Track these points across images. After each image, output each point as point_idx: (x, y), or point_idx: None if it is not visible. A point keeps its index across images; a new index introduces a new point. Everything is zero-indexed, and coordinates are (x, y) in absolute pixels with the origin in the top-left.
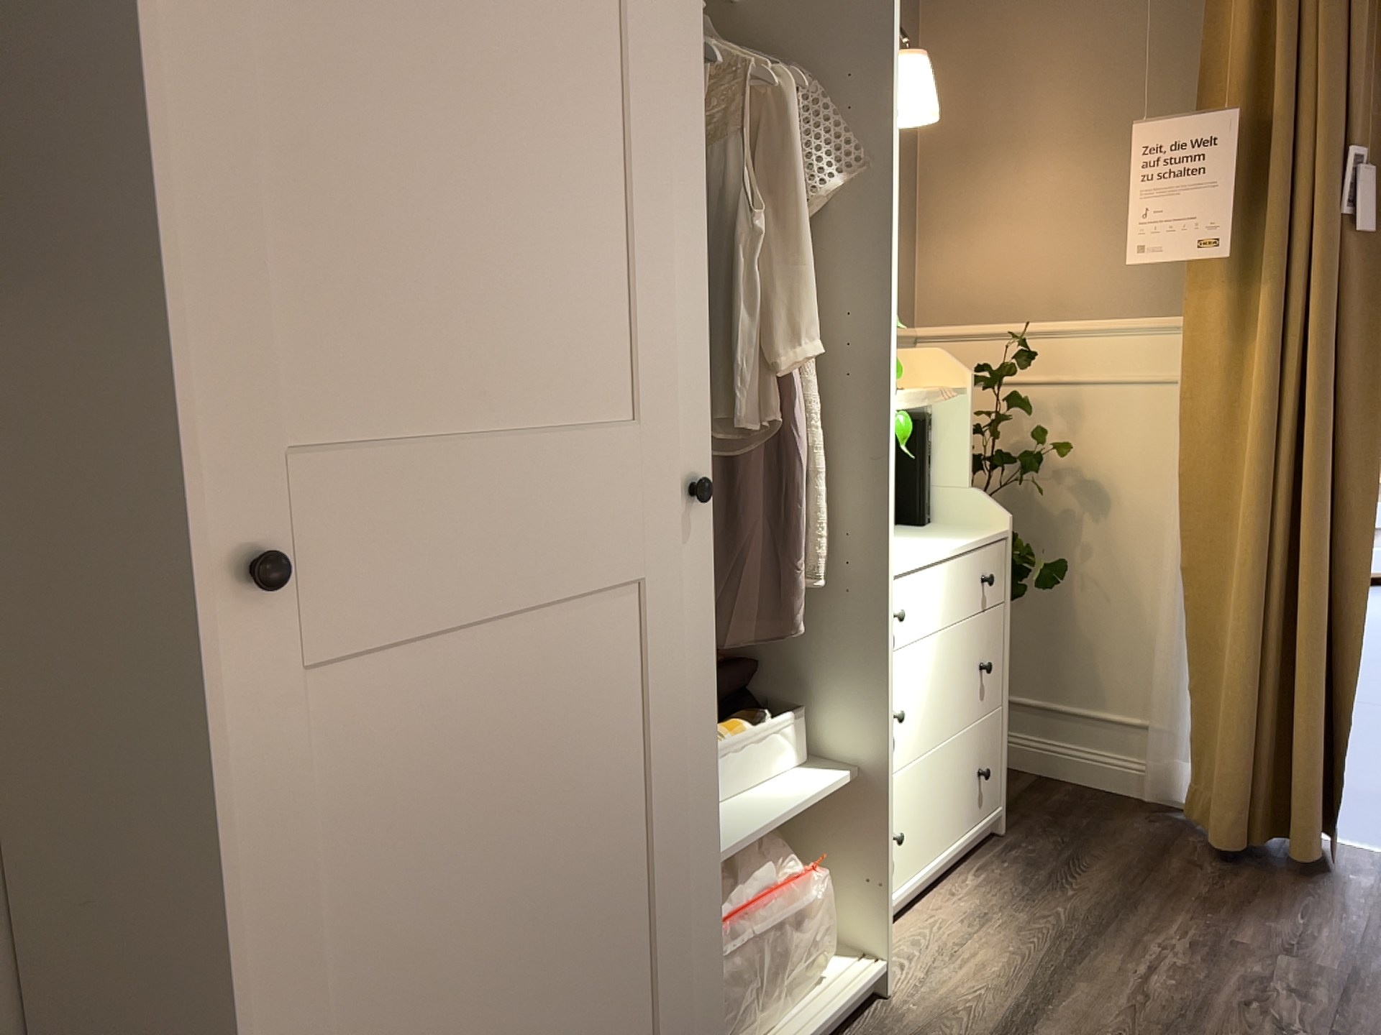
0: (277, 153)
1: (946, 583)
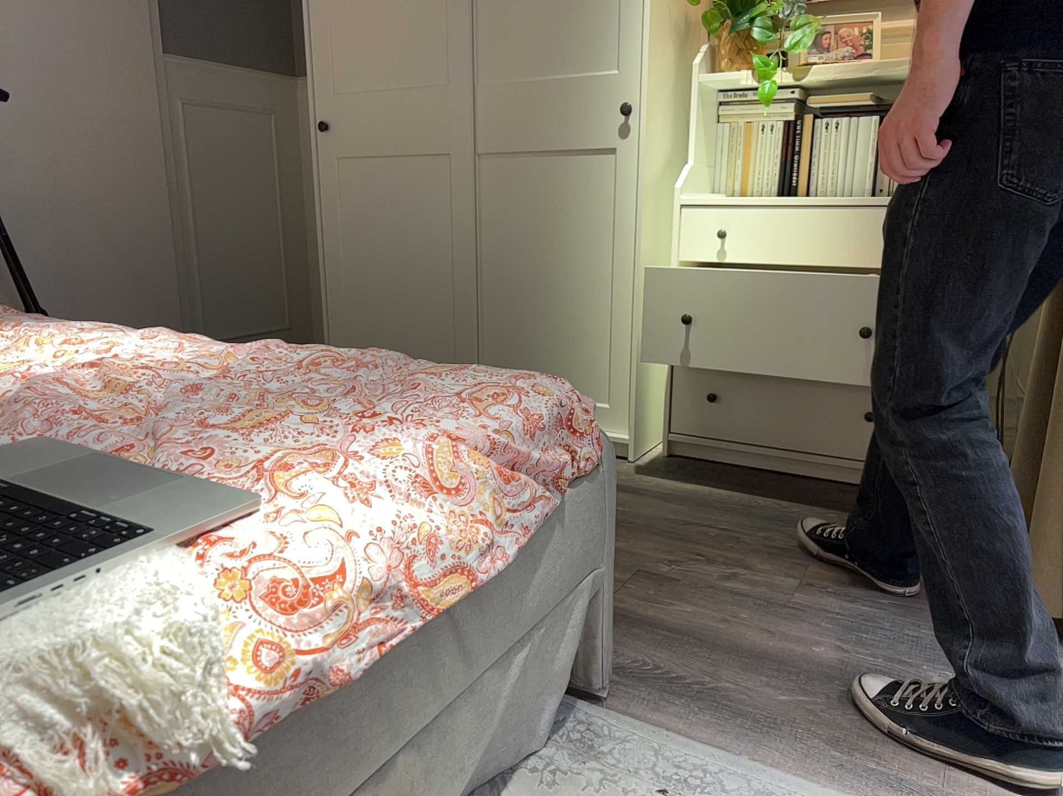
0: (324, 7)
1: (822, 230)
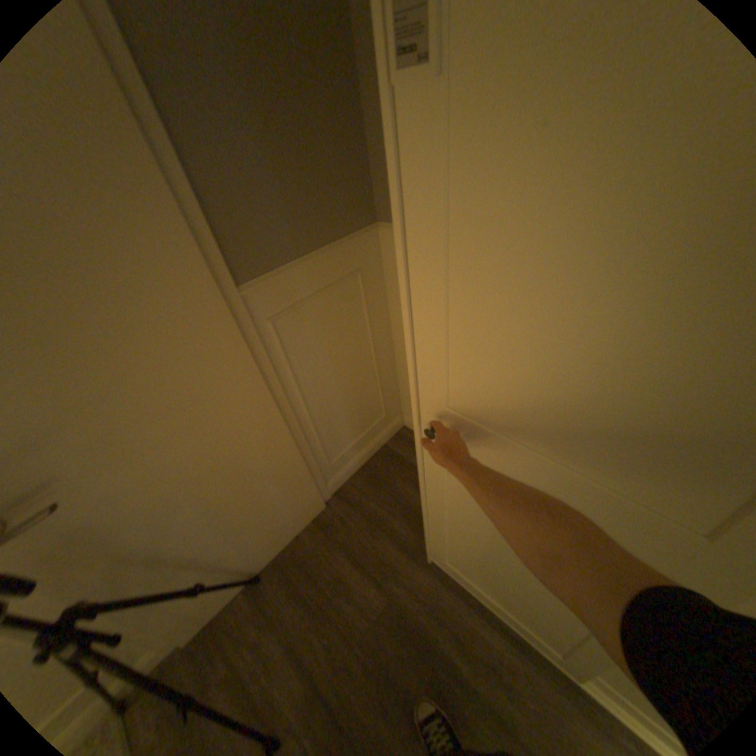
0: (435, 301)
1: None
